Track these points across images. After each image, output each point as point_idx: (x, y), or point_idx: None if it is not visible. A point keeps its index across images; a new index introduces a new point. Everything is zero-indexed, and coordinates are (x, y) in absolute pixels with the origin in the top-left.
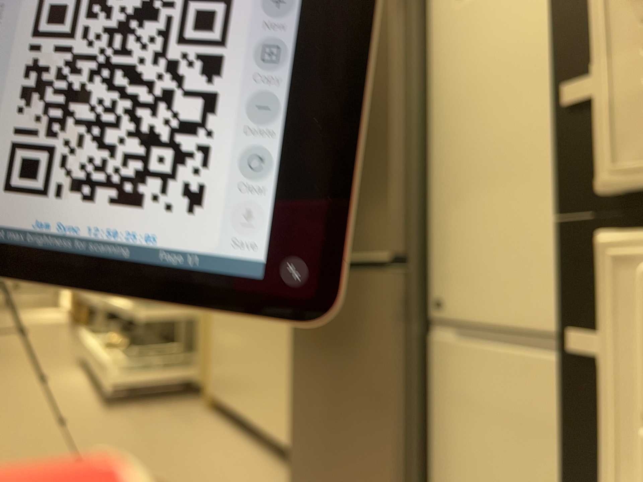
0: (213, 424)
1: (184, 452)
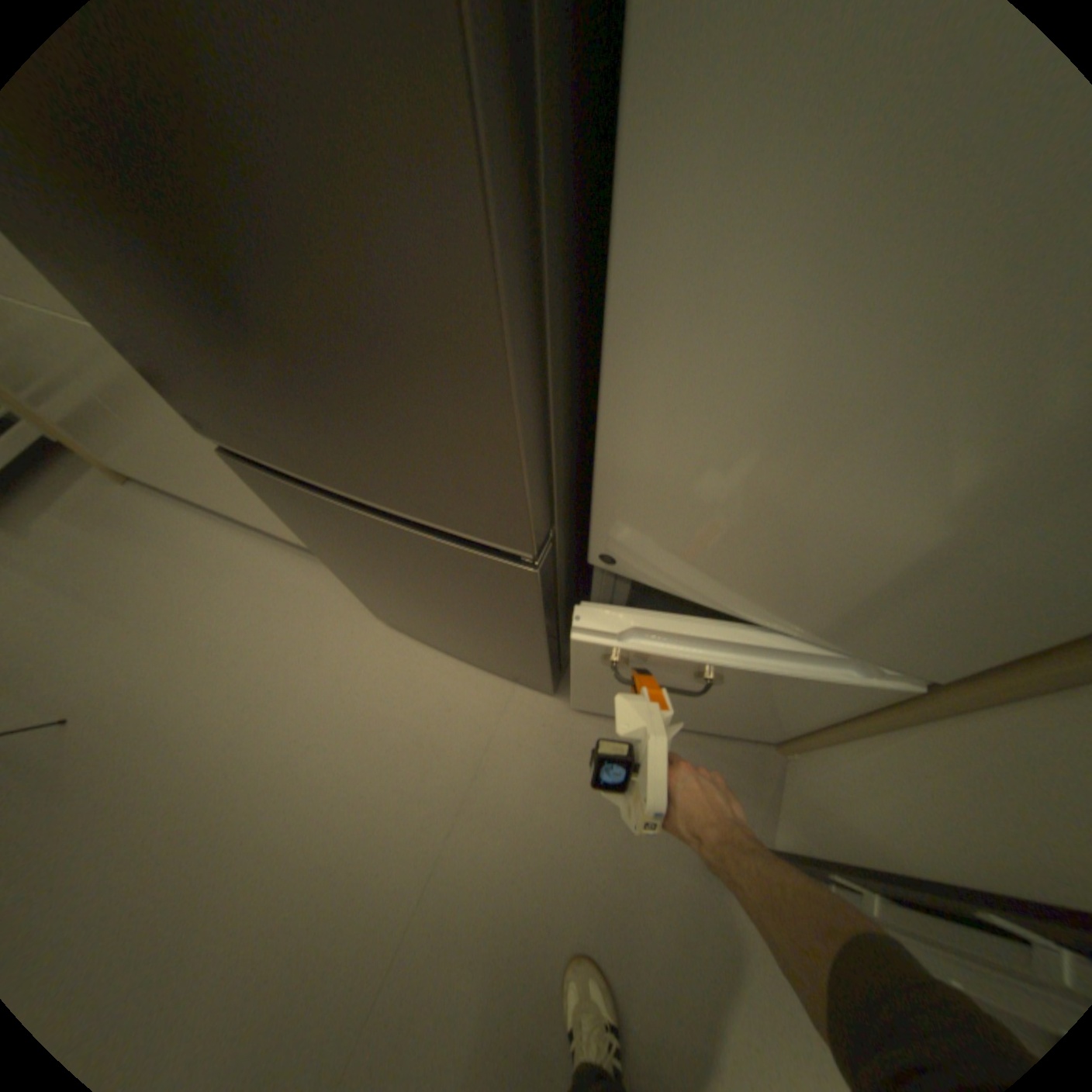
0: (162, 511)
1: (182, 598)
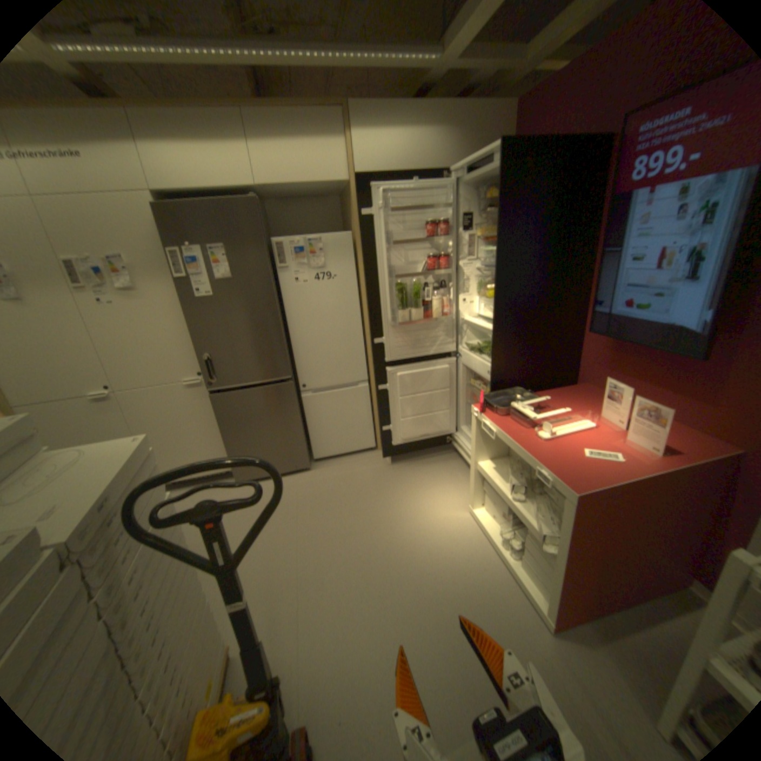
0: None
1: None
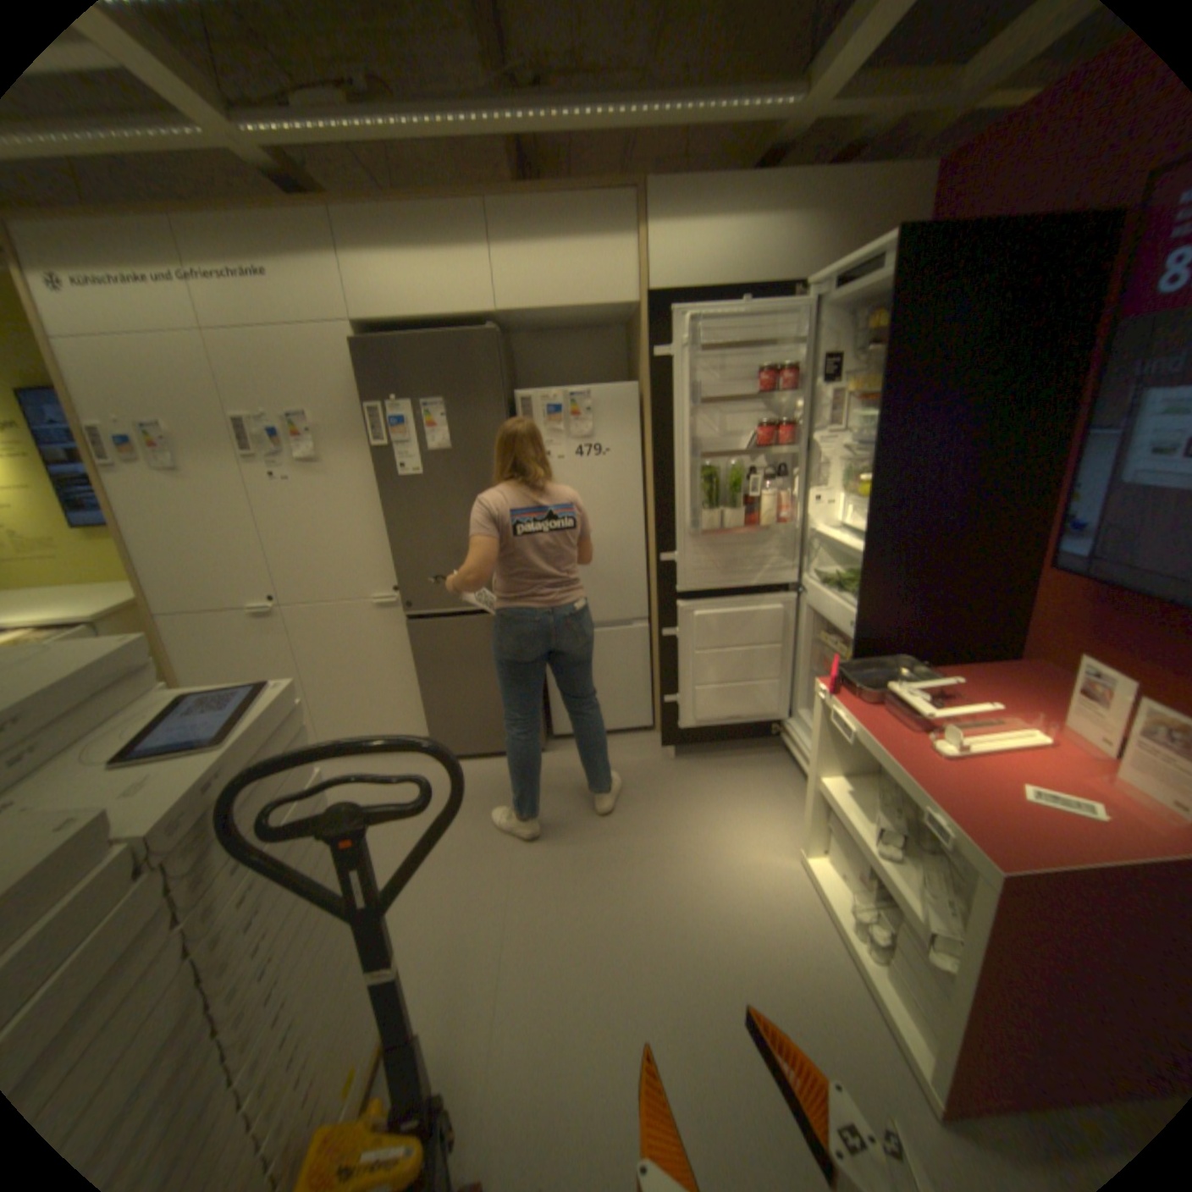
0: None
1: None
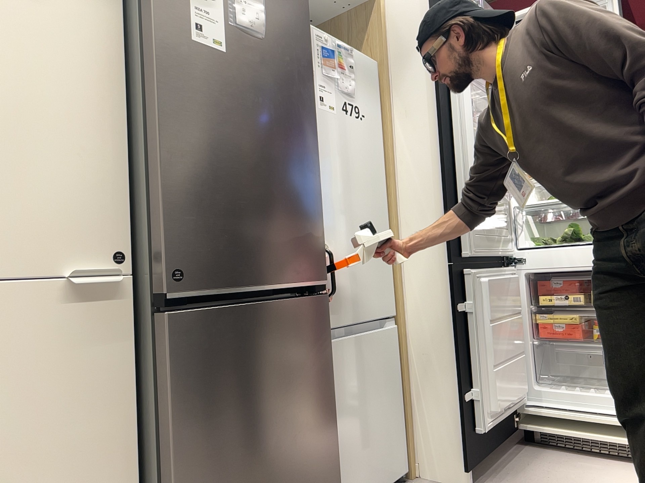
0: None
1: None
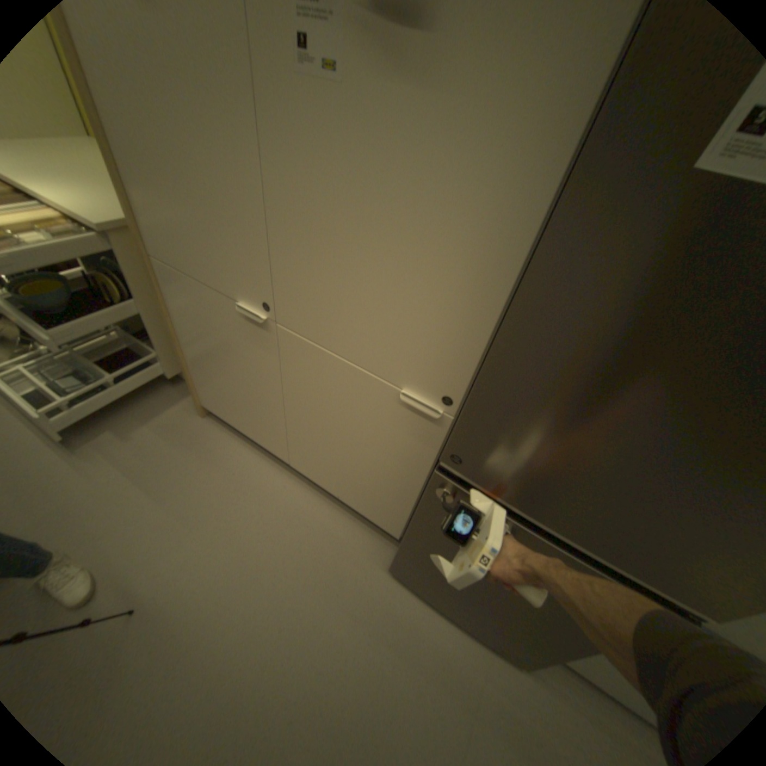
0: (229, 444)
1: (238, 518)
